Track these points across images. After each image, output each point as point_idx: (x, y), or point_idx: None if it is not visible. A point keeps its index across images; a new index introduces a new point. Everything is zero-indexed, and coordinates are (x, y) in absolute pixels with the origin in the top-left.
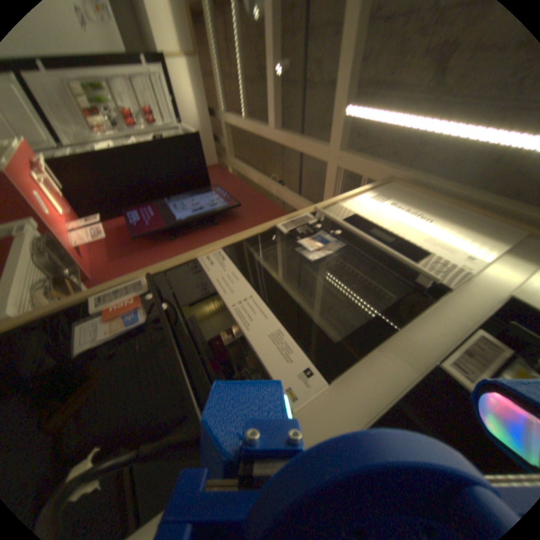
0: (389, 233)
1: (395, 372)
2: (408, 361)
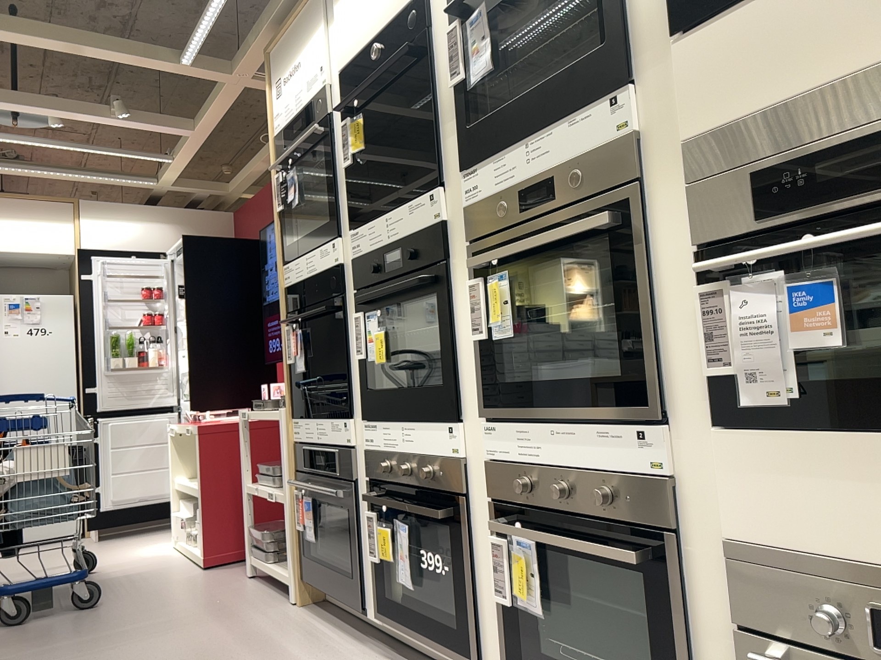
0: (296, 112)
1: (344, 192)
2: (343, 179)
